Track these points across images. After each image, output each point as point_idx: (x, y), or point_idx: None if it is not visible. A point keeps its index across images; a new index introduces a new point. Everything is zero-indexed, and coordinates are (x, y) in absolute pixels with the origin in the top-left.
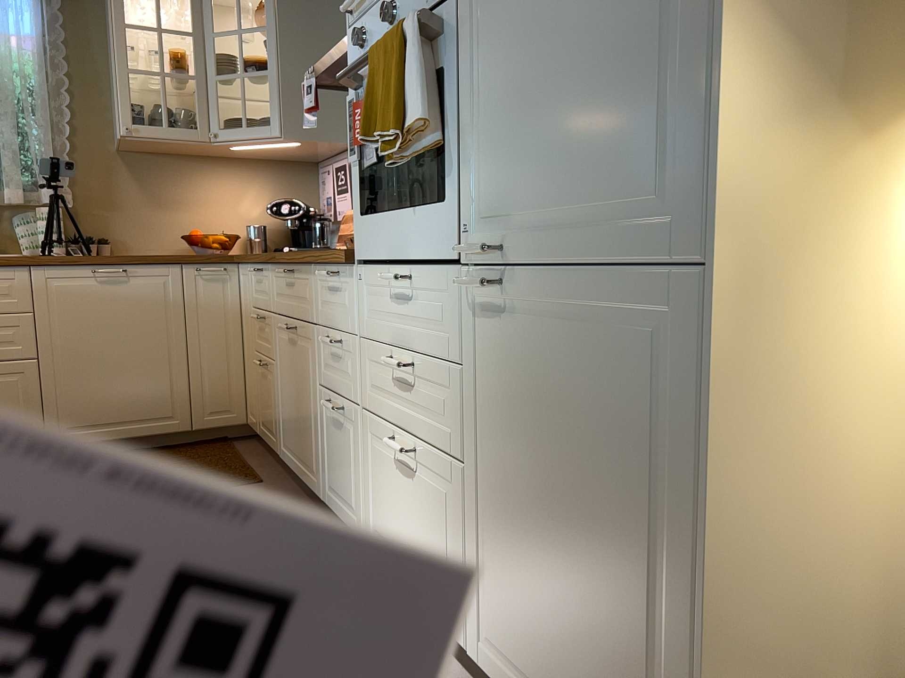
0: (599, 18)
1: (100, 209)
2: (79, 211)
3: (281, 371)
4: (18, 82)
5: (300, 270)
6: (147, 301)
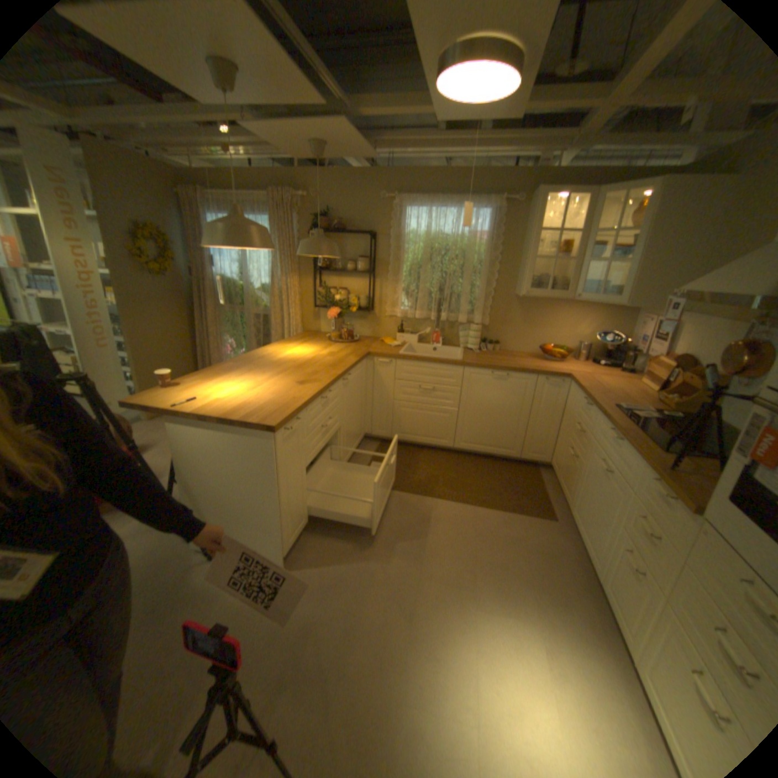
0: None
1: (499, 325)
2: (488, 325)
3: (590, 477)
4: (475, 258)
5: (630, 447)
6: (514, 391)
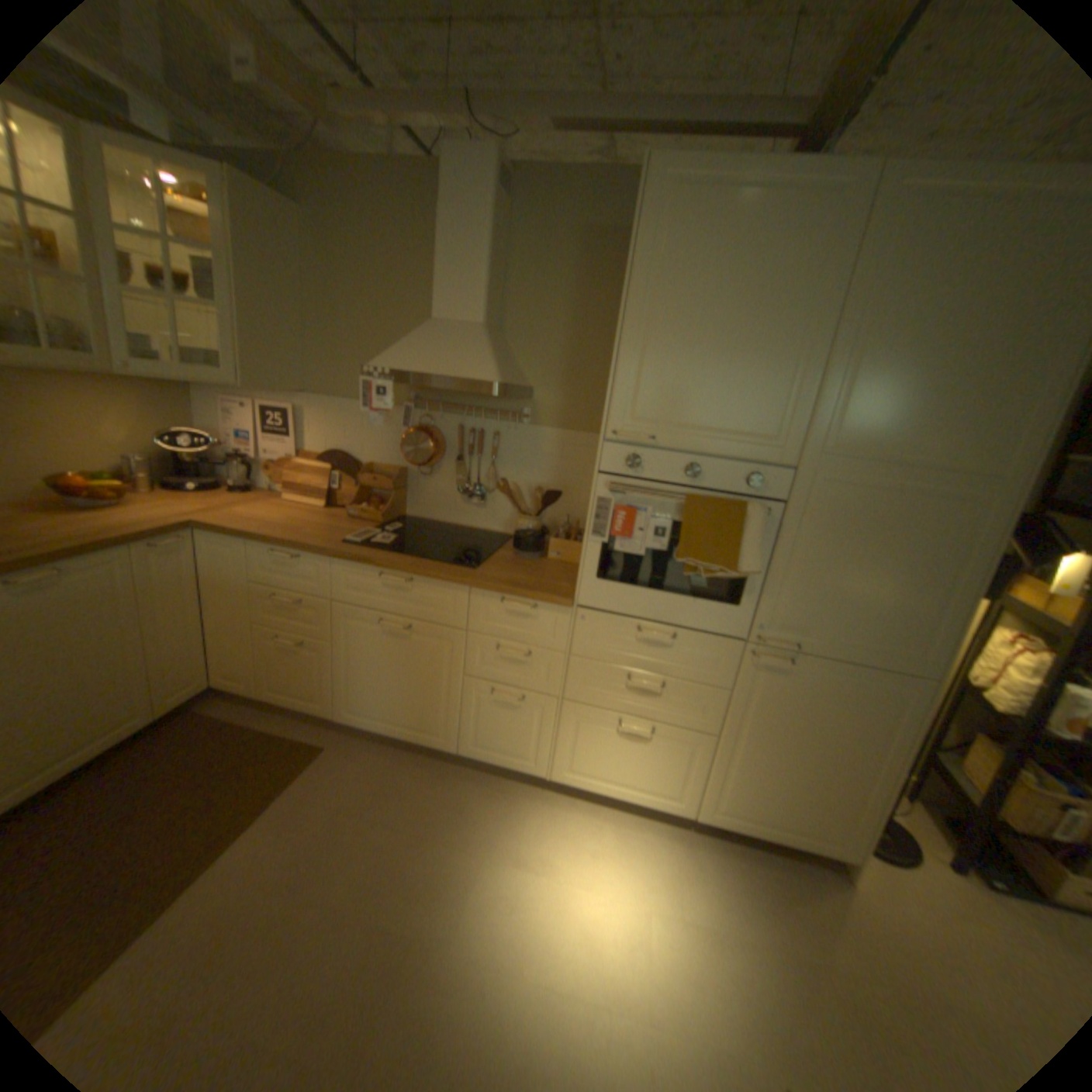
0: (901, 573)
1: None
2: None
3: (356, 653)
4: None
5: (432, 583)
6: (90, 600)
